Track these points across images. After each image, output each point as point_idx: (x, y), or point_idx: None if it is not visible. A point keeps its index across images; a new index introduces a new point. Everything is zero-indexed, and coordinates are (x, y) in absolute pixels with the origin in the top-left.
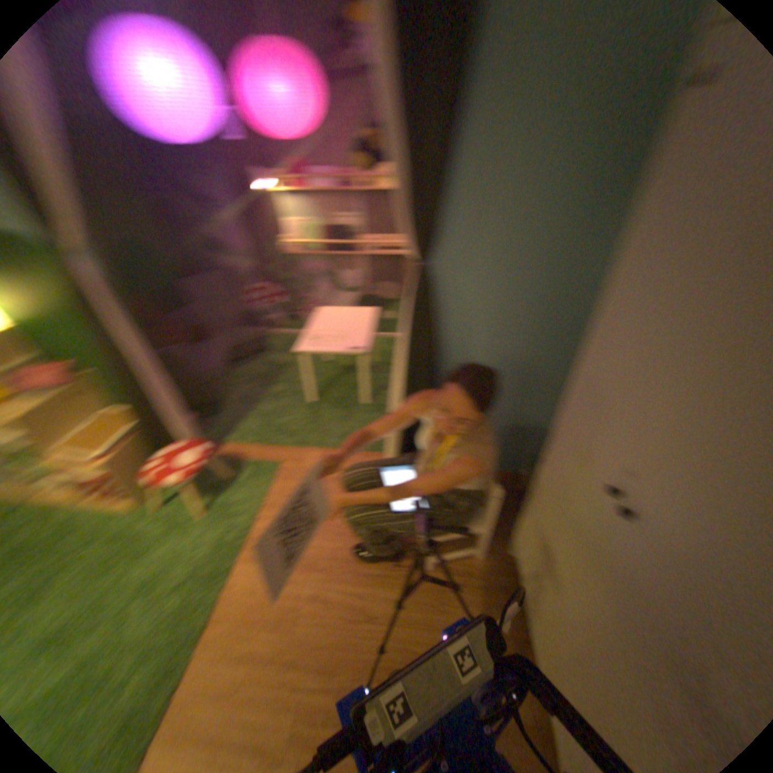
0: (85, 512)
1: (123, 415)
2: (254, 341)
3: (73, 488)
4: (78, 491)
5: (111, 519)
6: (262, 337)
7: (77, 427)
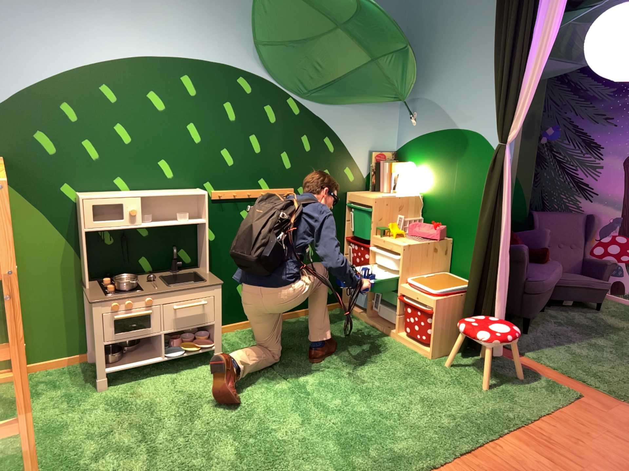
0: (397, 339)
1: (459, 279)
2: (585, 288)
3: (402, 316)
4: (408, 315)
5: (414, 351)
6: (596, 287)
7: (428, 273)
